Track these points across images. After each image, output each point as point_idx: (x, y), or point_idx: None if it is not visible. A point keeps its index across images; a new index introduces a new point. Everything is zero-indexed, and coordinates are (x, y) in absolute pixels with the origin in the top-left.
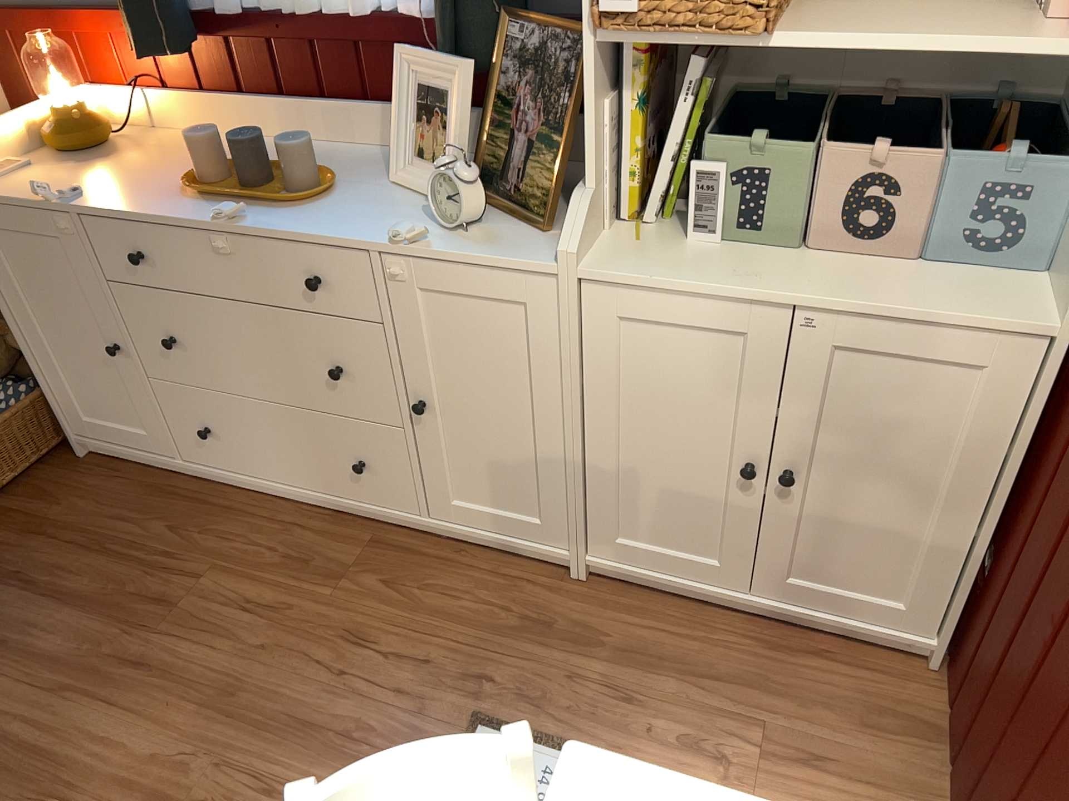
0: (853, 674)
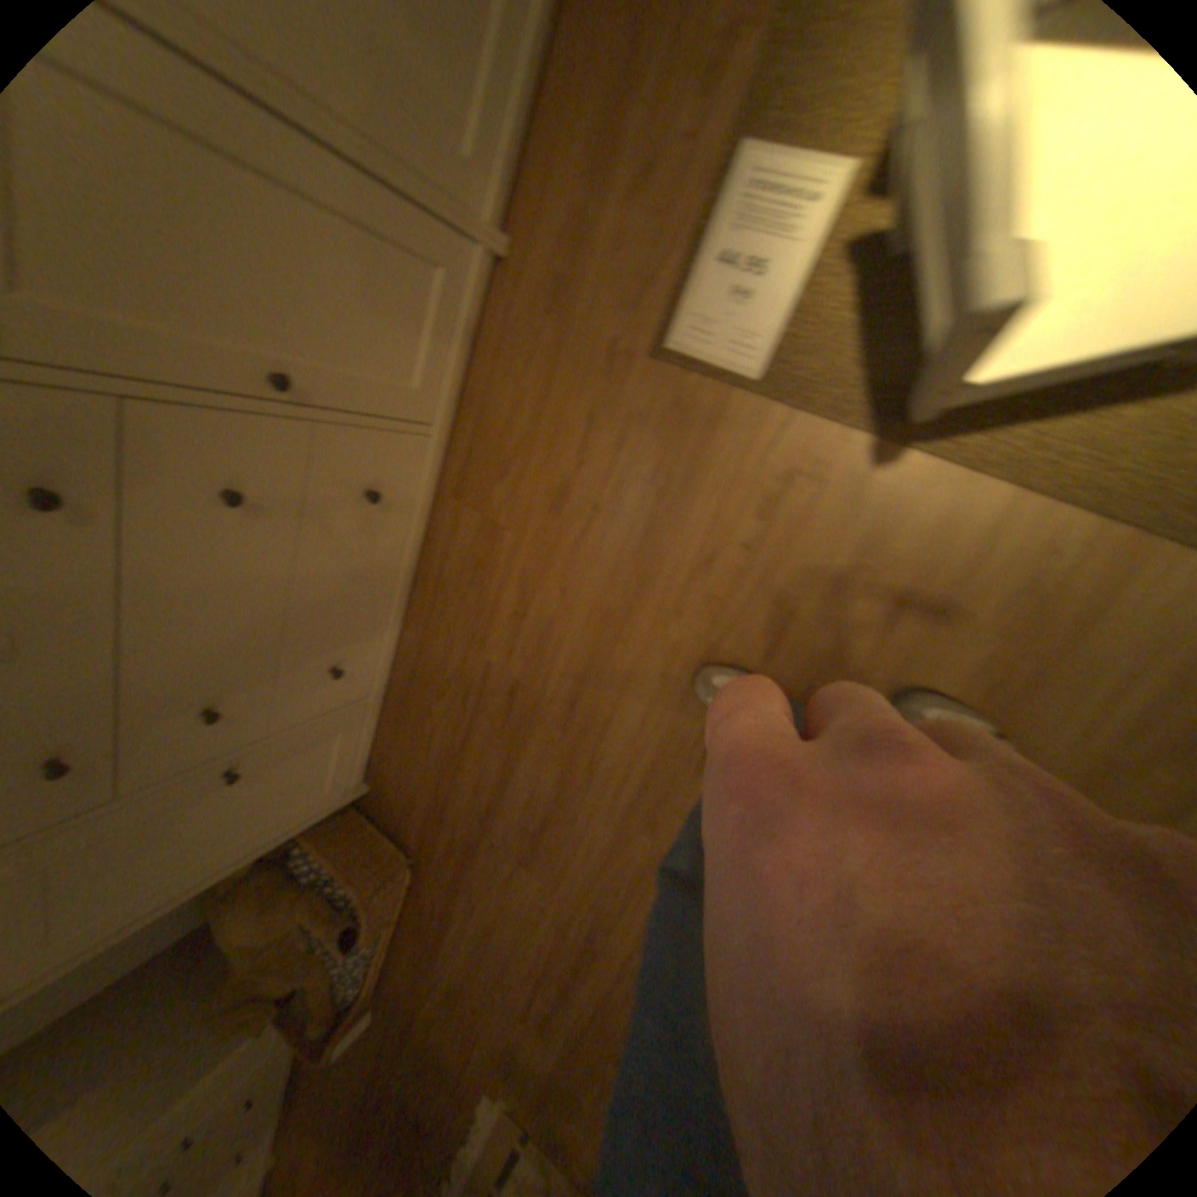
0: None
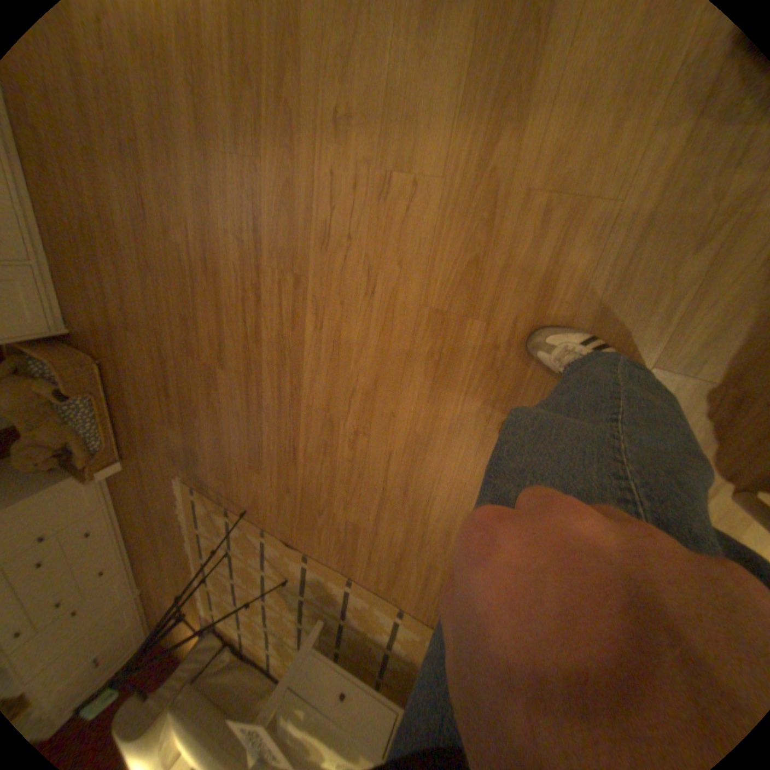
0: None
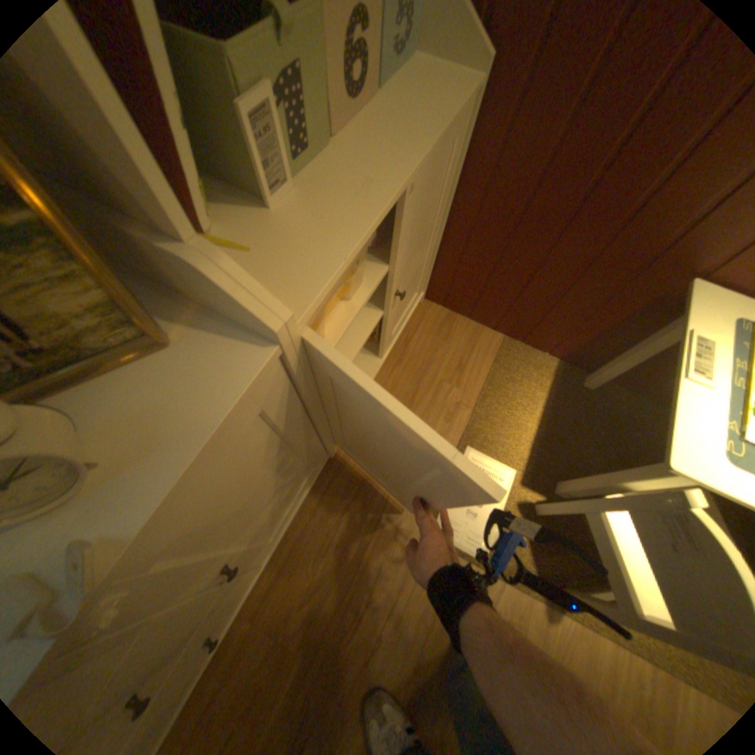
0: (422, 332)
